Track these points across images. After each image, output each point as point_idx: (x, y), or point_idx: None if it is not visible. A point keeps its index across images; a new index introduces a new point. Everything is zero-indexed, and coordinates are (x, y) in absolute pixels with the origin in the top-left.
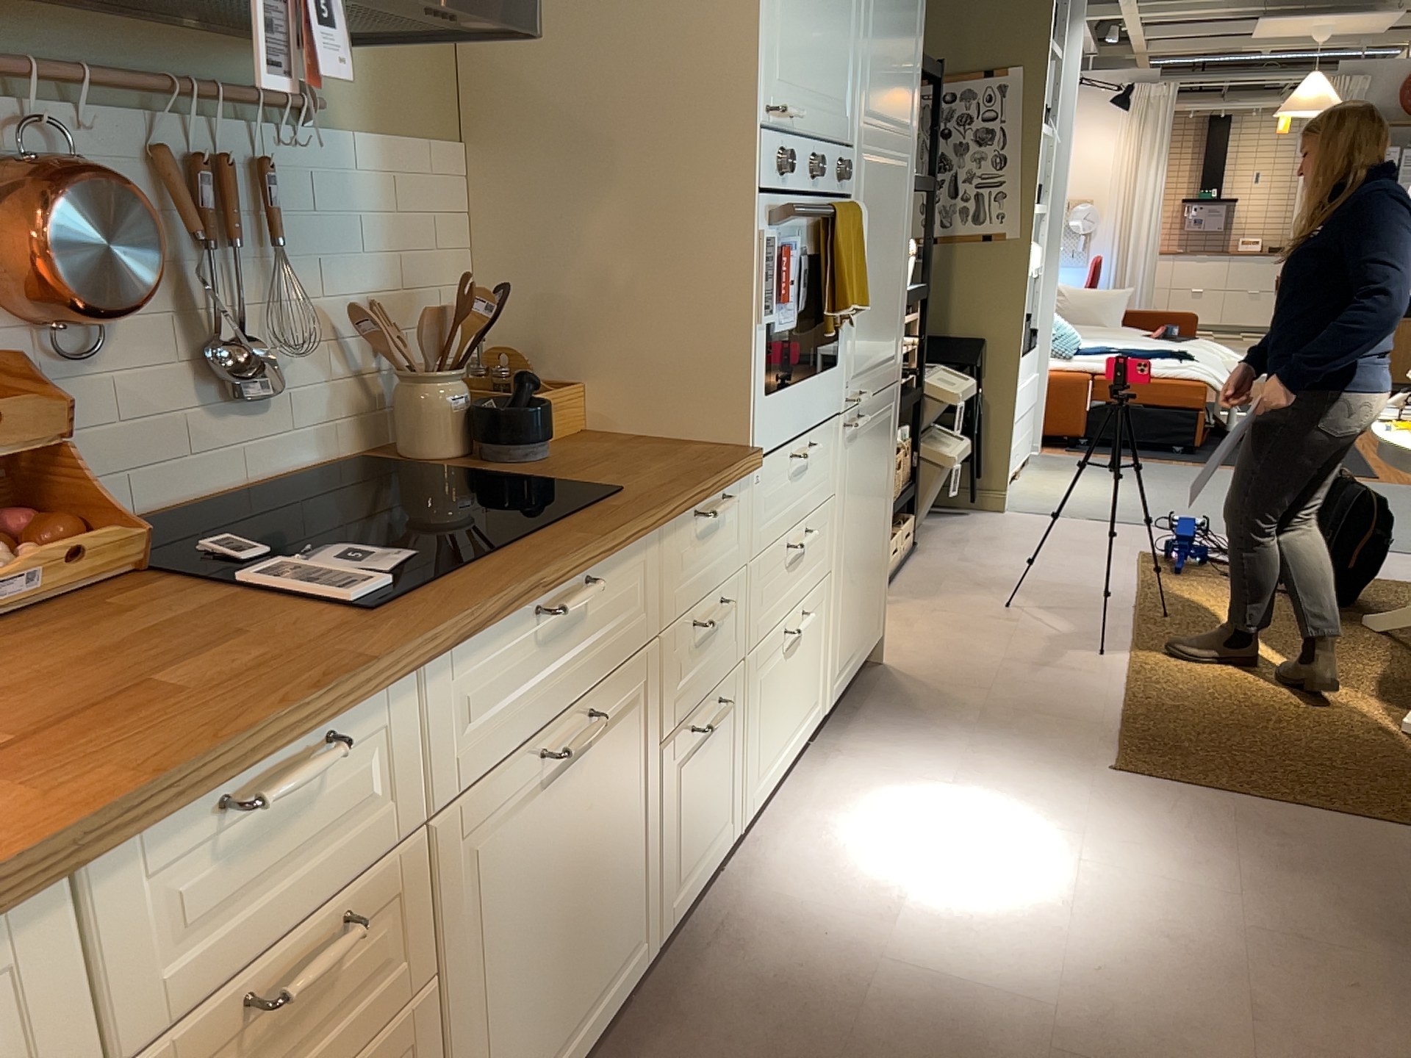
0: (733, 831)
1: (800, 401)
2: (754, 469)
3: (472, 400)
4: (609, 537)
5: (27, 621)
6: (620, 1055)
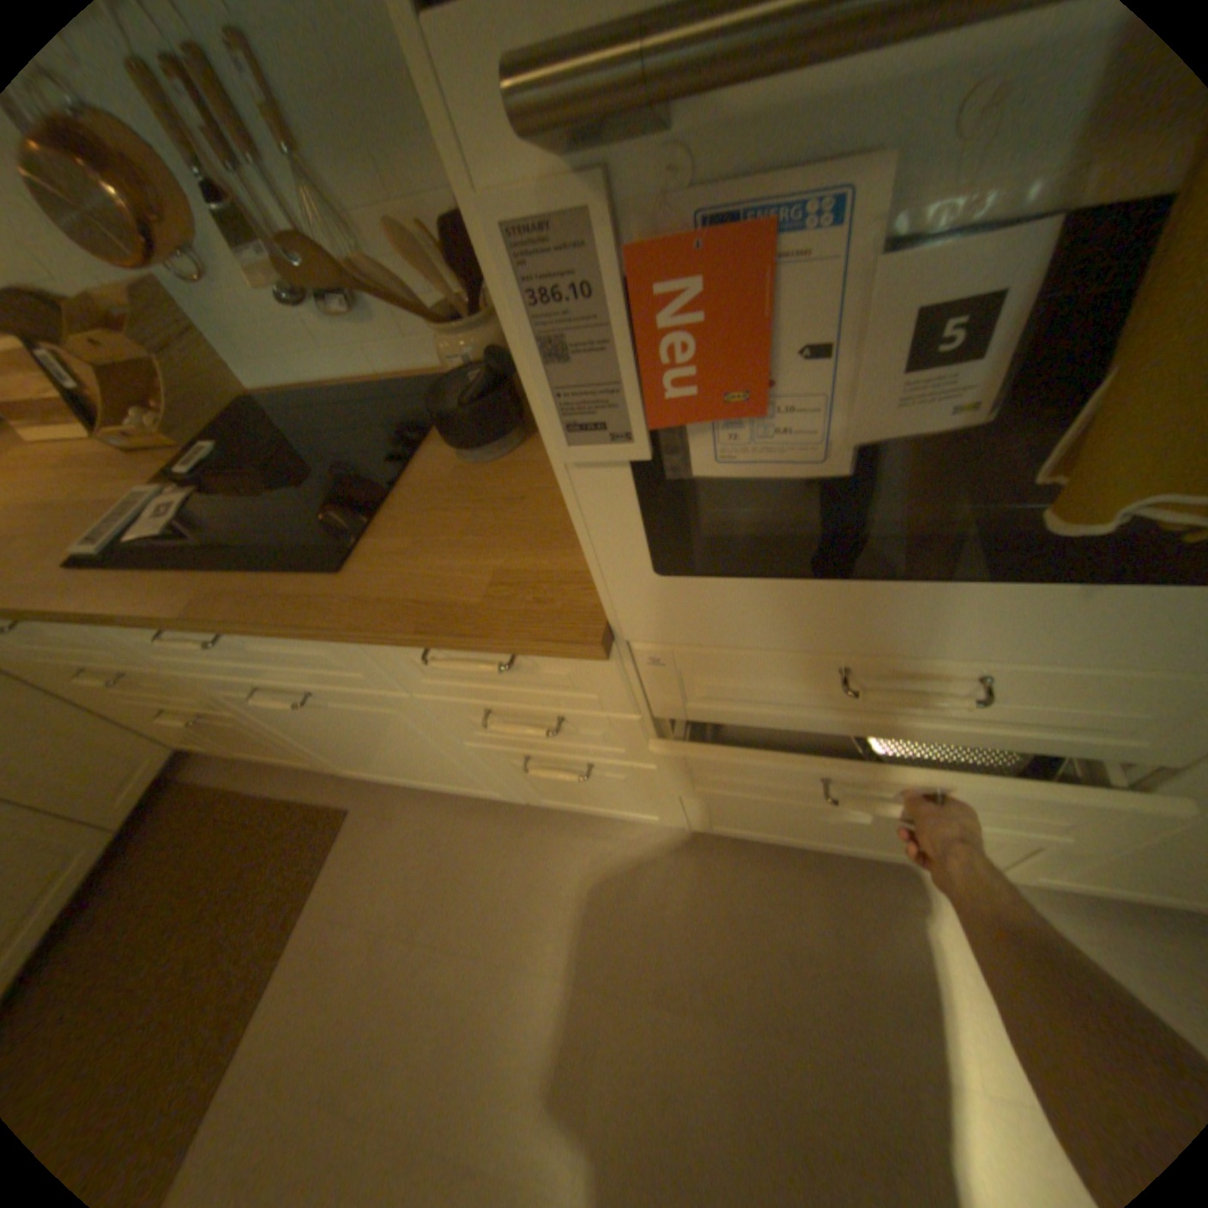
0: (666, 823)
1: (894, 611)
2: (585, 655)
3: (467, 361)
4: (203, 621)
5: (126, 459)
6: (488, 809)
